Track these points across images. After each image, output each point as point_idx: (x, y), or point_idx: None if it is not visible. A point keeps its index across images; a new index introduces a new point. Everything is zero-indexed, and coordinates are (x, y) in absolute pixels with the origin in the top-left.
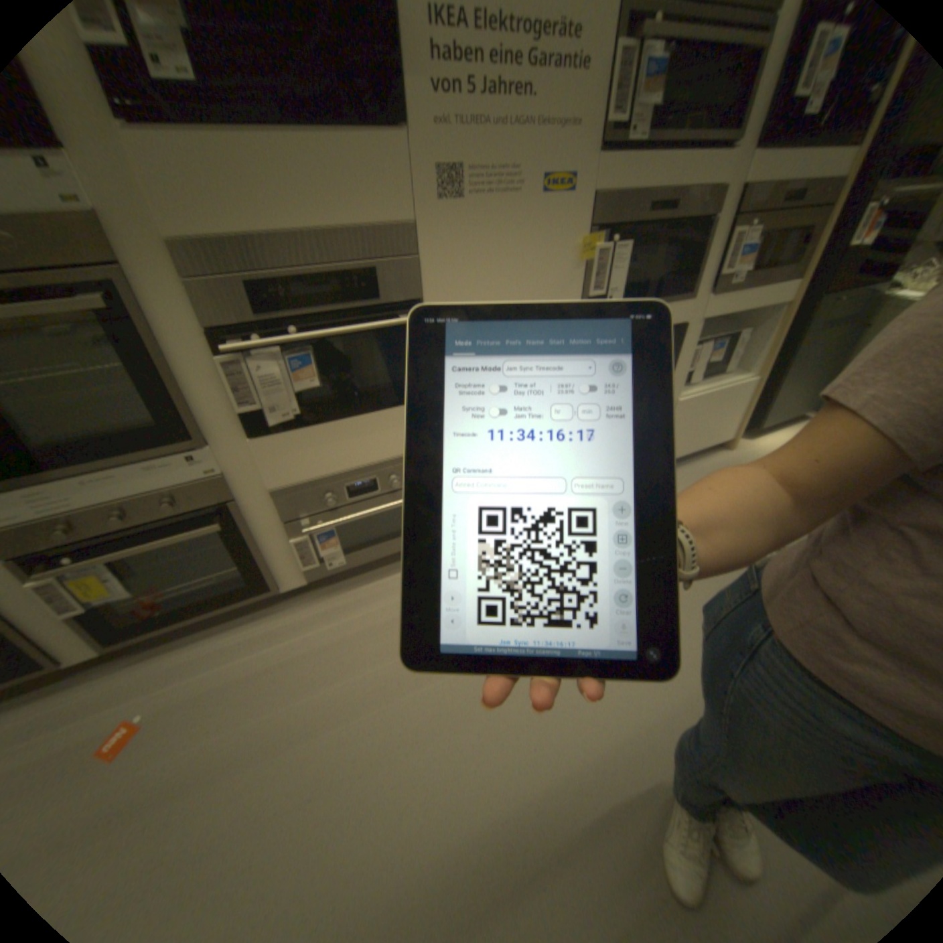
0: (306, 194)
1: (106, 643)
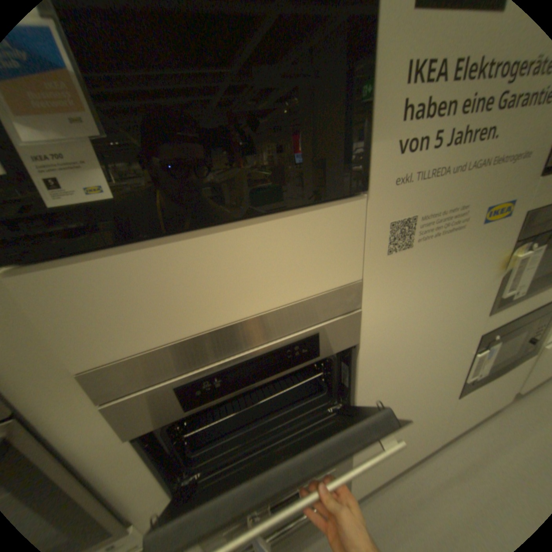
0: (251, 285)
1: None
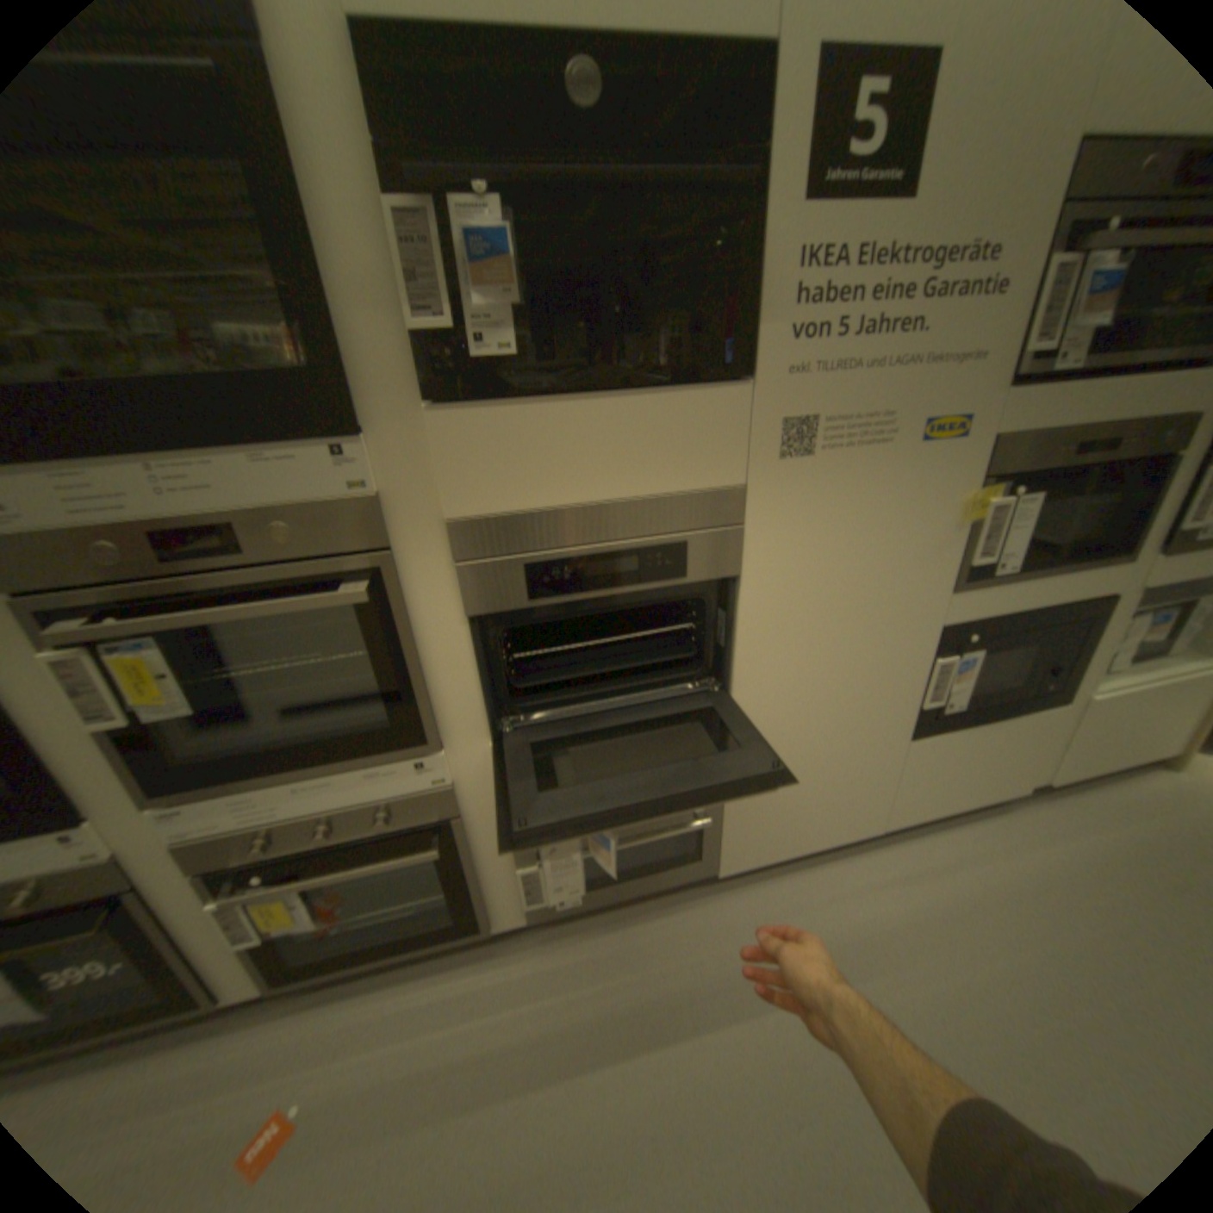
0: (617, 463)
1: (275, 982)
